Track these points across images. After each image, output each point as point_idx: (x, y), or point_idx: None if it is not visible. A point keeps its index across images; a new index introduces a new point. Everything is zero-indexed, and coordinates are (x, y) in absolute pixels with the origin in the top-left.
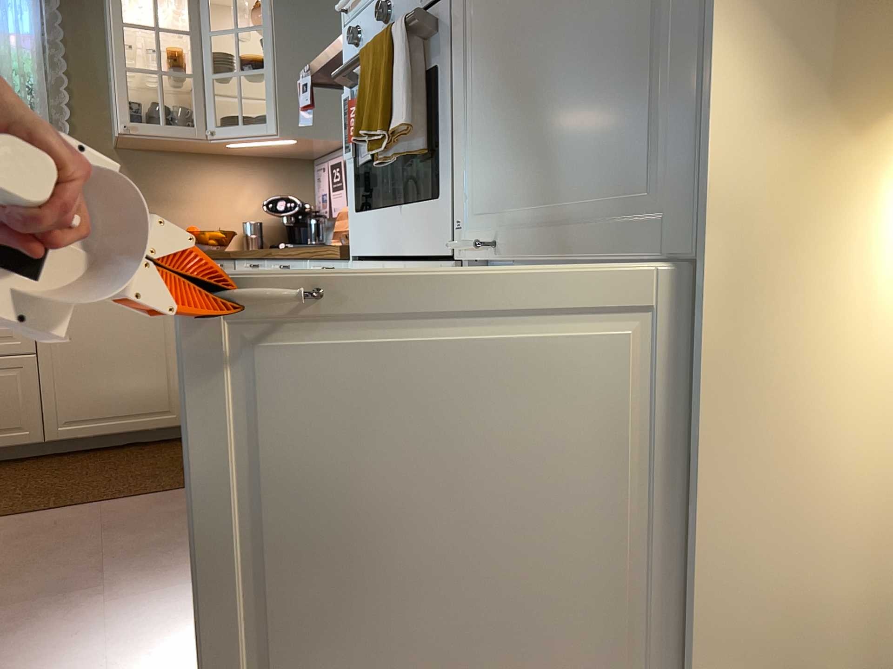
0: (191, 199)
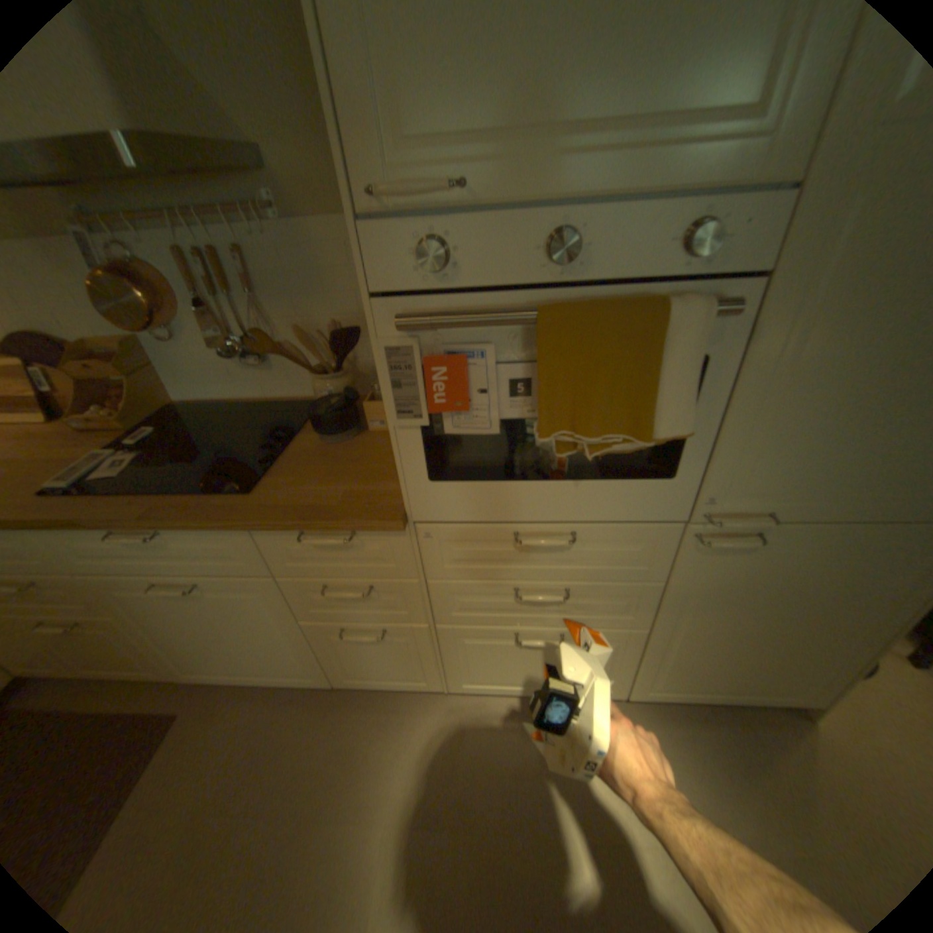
0: None
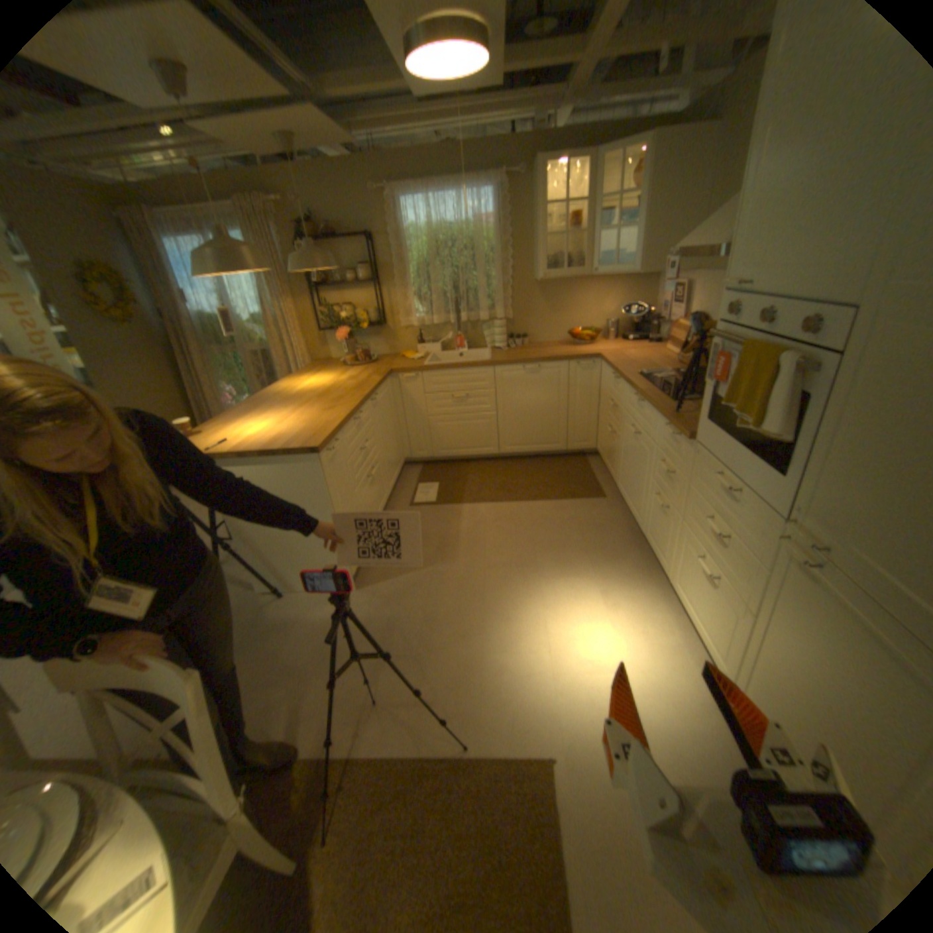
0: (574, 307)
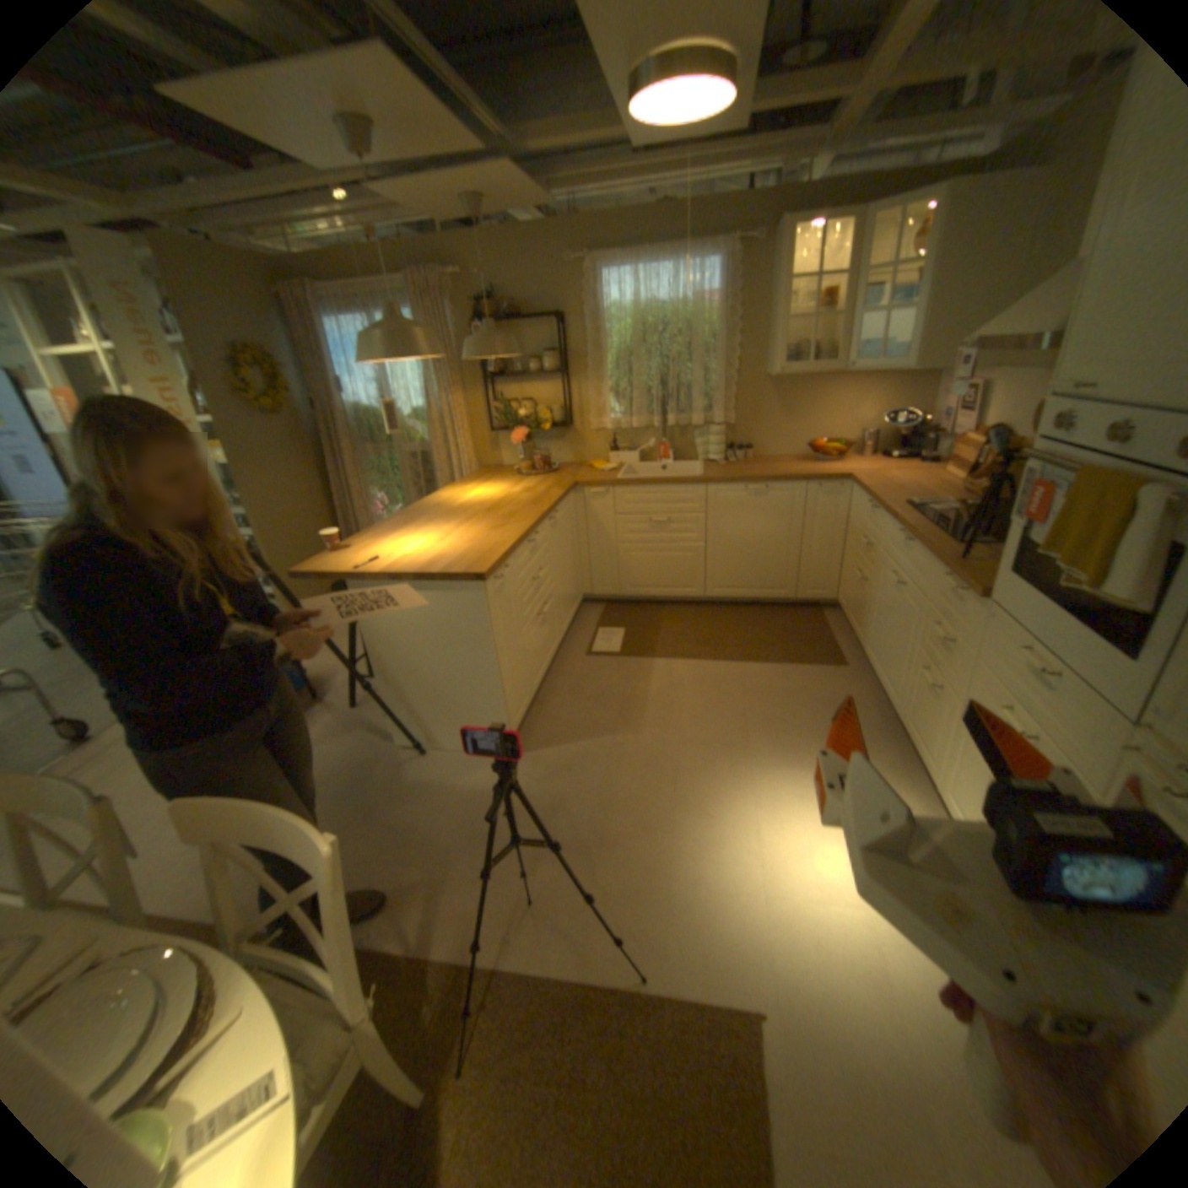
0: (819, 411)
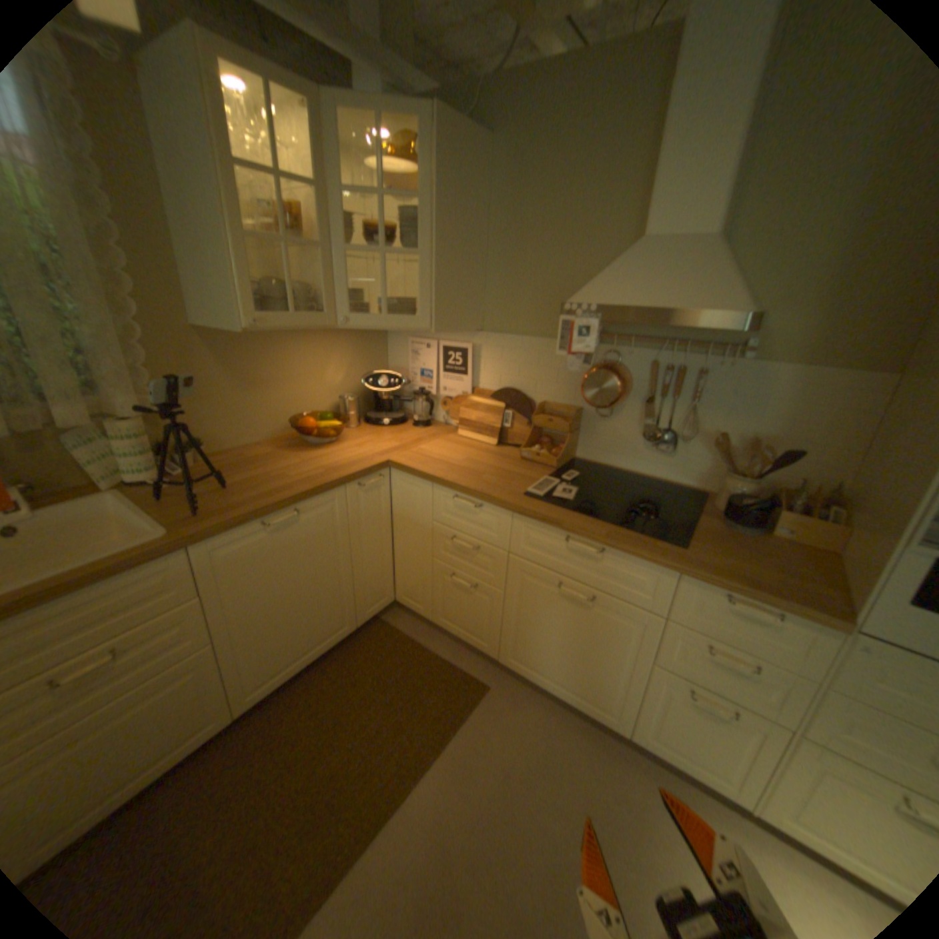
0: (284, 379)
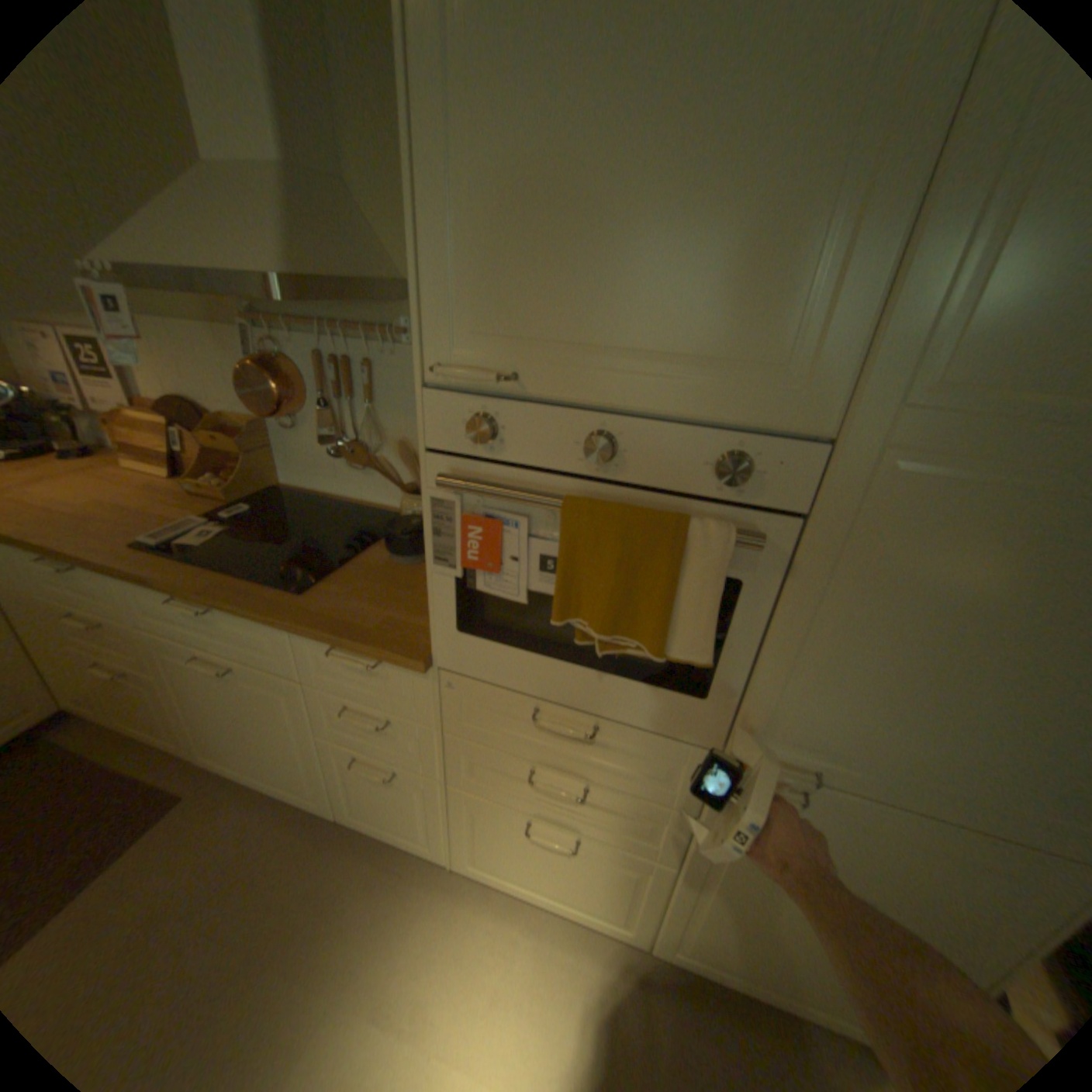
0: None
